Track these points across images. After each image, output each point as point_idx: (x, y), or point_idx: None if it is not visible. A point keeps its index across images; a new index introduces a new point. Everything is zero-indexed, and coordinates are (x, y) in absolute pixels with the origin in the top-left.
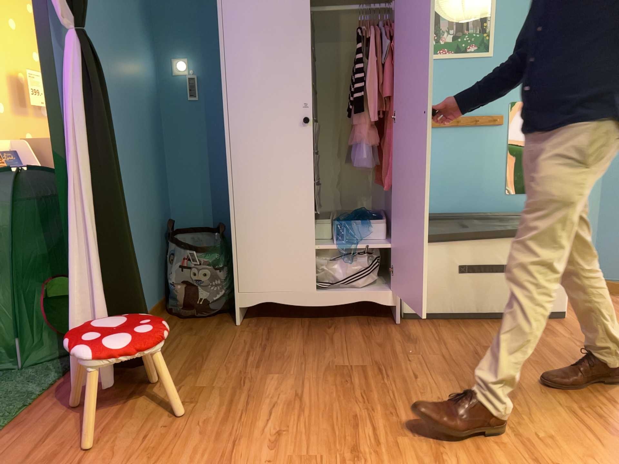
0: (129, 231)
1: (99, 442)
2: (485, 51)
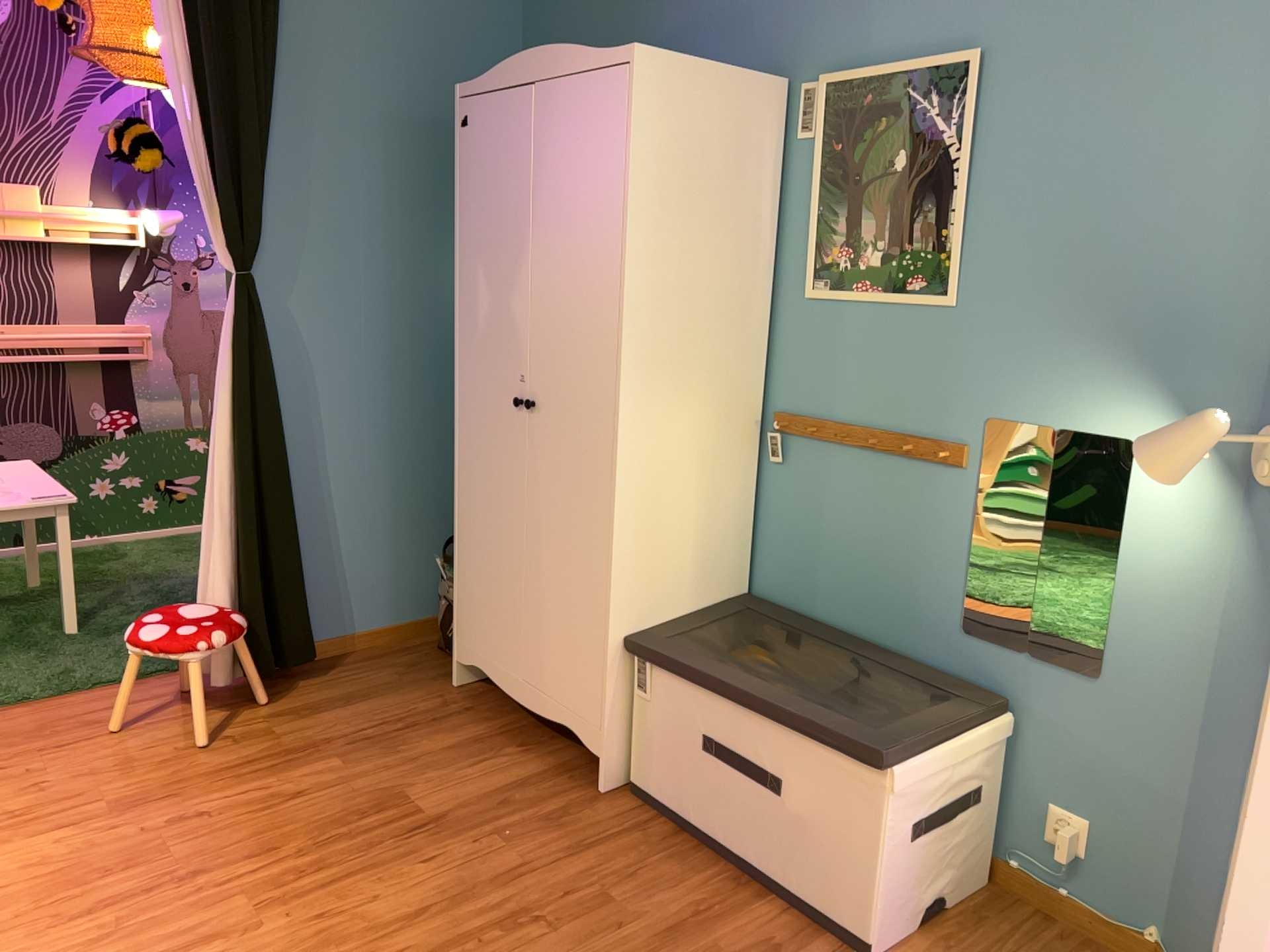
0: (285, 514)
1: (129, 733)
2: (939, 294)
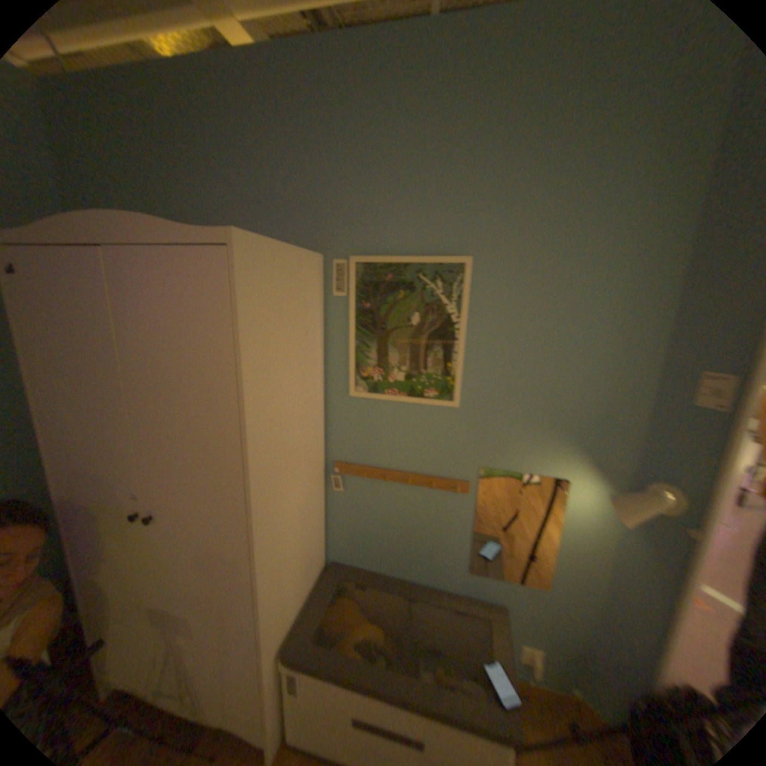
0: None
1: None
2: (447, 400)
